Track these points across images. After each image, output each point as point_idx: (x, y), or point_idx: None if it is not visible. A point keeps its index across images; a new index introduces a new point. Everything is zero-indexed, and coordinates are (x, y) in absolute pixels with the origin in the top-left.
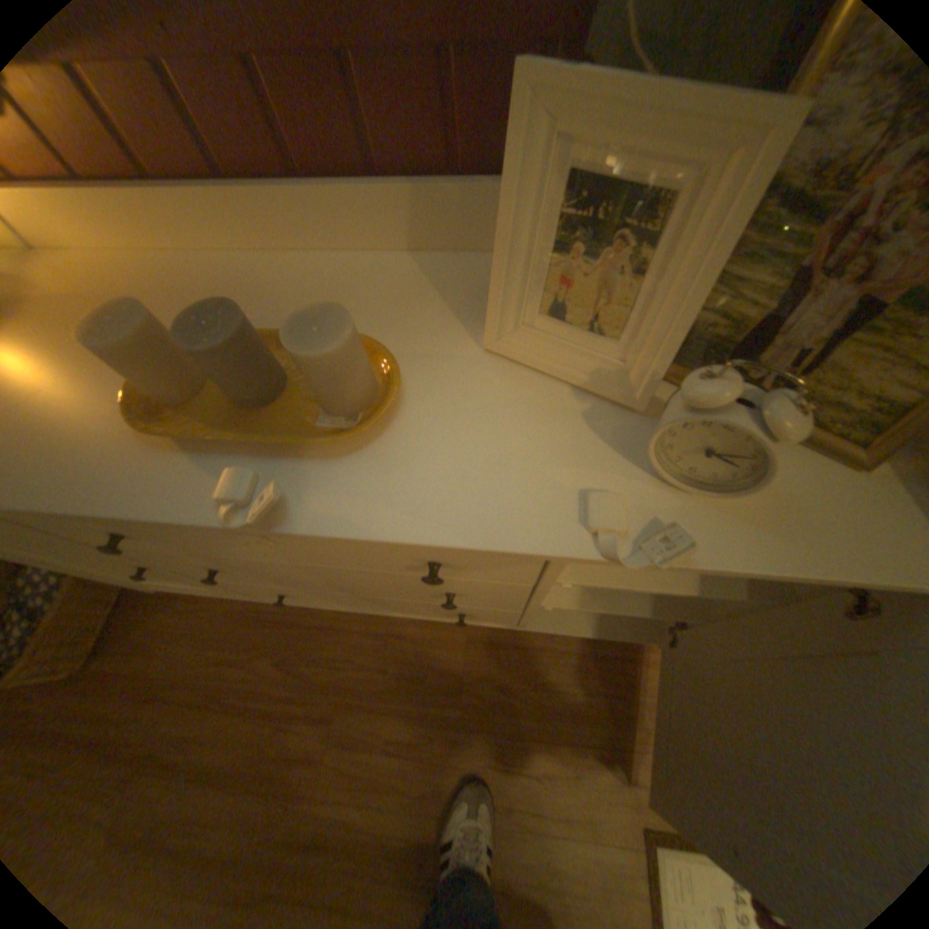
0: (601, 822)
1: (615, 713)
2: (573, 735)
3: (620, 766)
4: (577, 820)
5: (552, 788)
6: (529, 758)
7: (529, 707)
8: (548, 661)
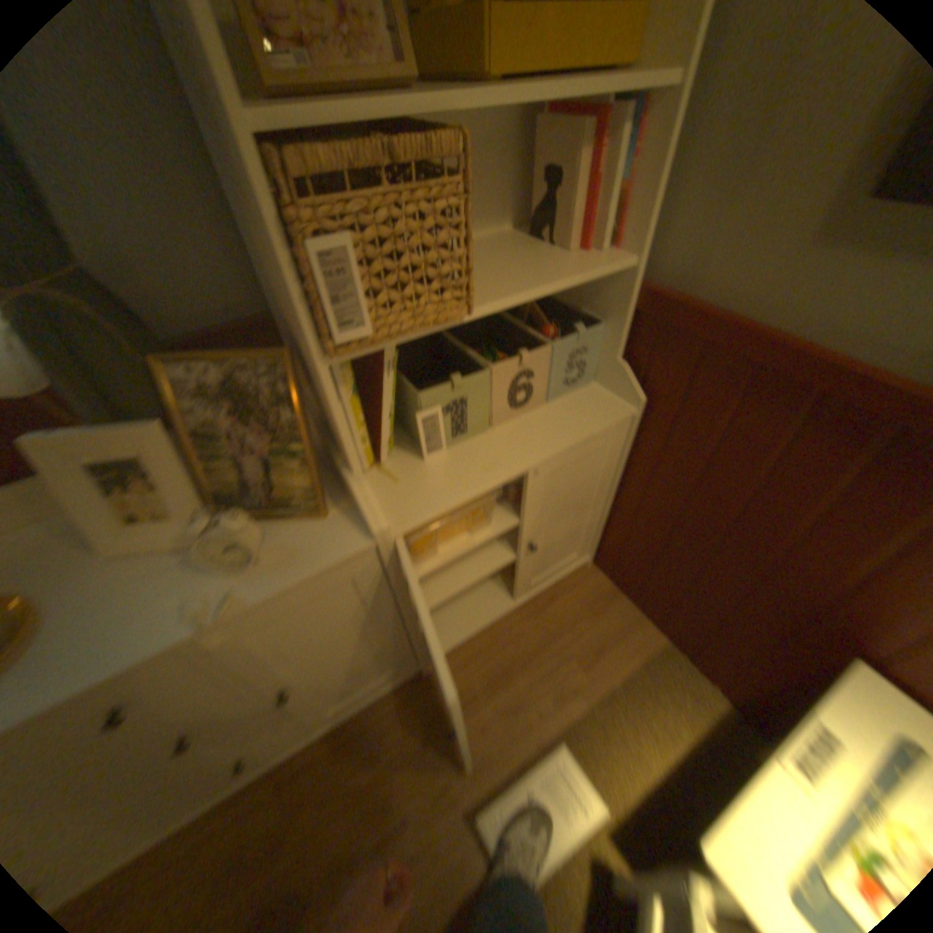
0: (433, 836)
1: (412, 745)
2: (388, 788)
3: (429, 780)
4: (416, 851)
5: (388, 844)
6: (362, 837)
7: (346, 796)
8: (349, 746)
